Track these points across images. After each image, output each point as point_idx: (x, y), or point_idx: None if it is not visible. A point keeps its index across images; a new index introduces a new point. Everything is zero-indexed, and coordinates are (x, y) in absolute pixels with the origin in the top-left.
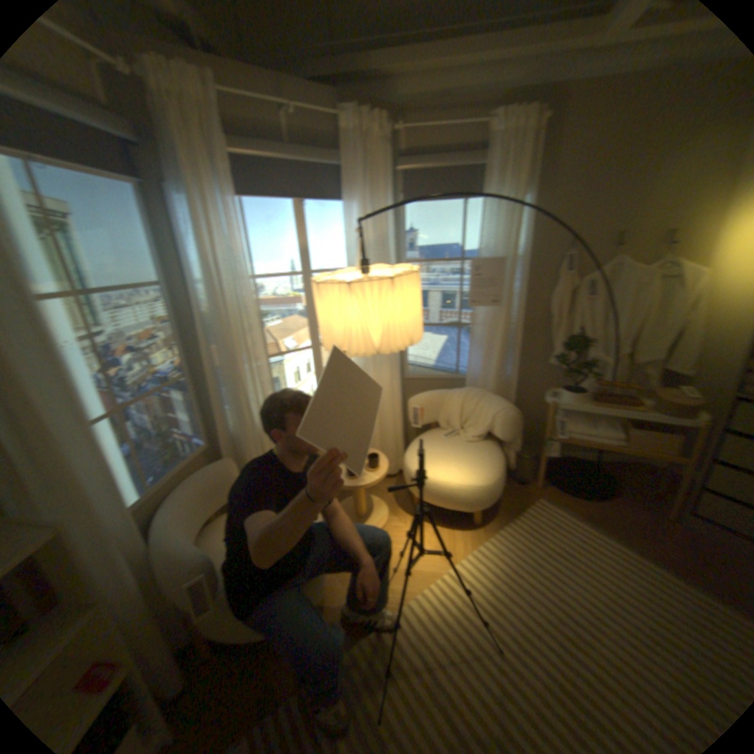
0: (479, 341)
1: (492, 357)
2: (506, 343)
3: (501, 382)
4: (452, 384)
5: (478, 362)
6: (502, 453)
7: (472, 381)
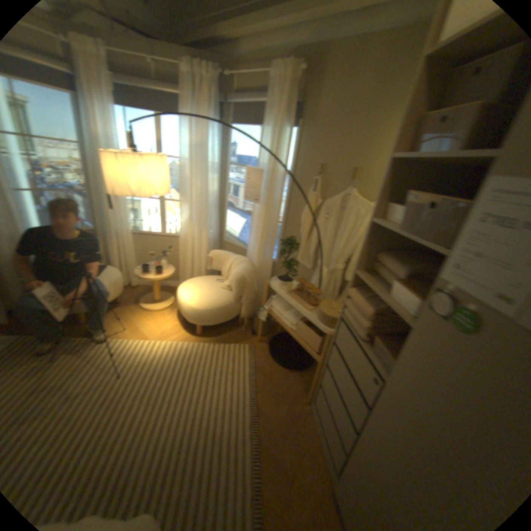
0: (253, 227)
1: (258, 240)
2: (266, 233)
3: (263, 261)
4: (245, 254)
5: (252, 242)
6: (230, 301)
7: (249, 254)
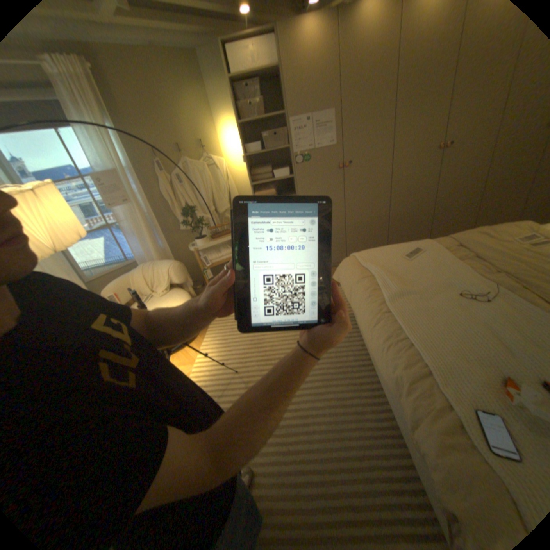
0: (129, 232)
1: (144, 239)
2: (148, 227)
3: (159, 253)
4: (127, 270)
5: (137, 246)
6: (183, 291)
7: (140, 261)
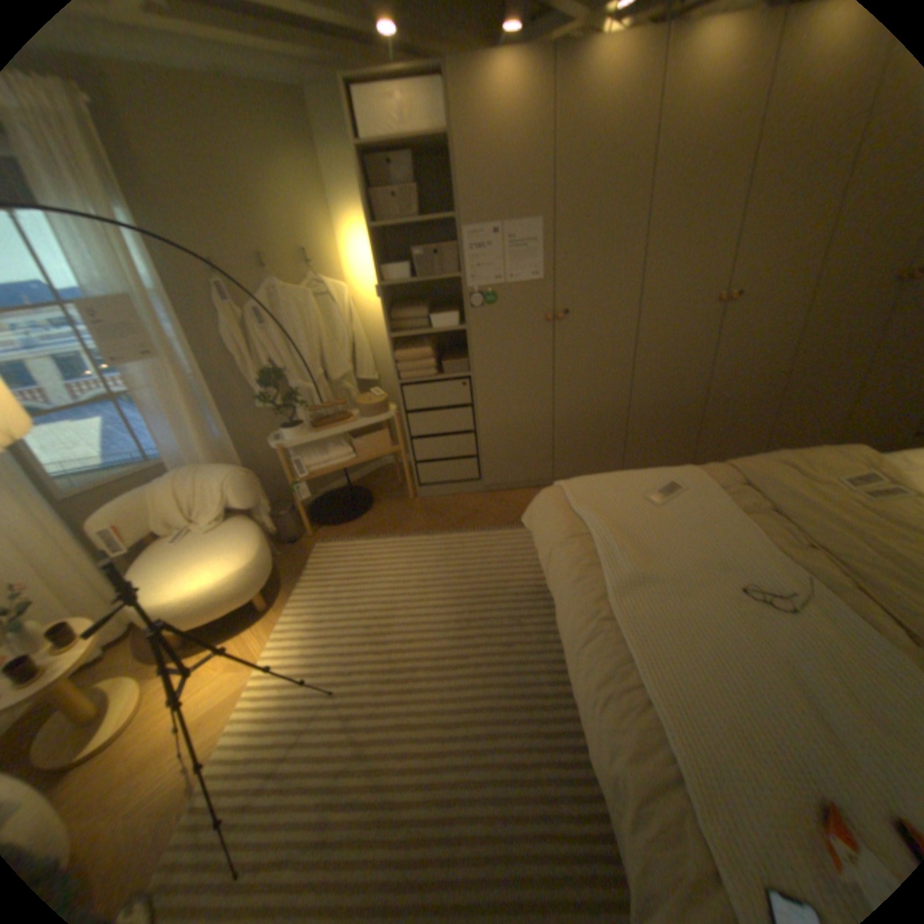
0: (151, 409)
1: (181, 423)
2: (190, 400)
3: (210, 448)
4: (144, 477)
5: (166, 436)
6: (249, 523)
7: (171, 462)
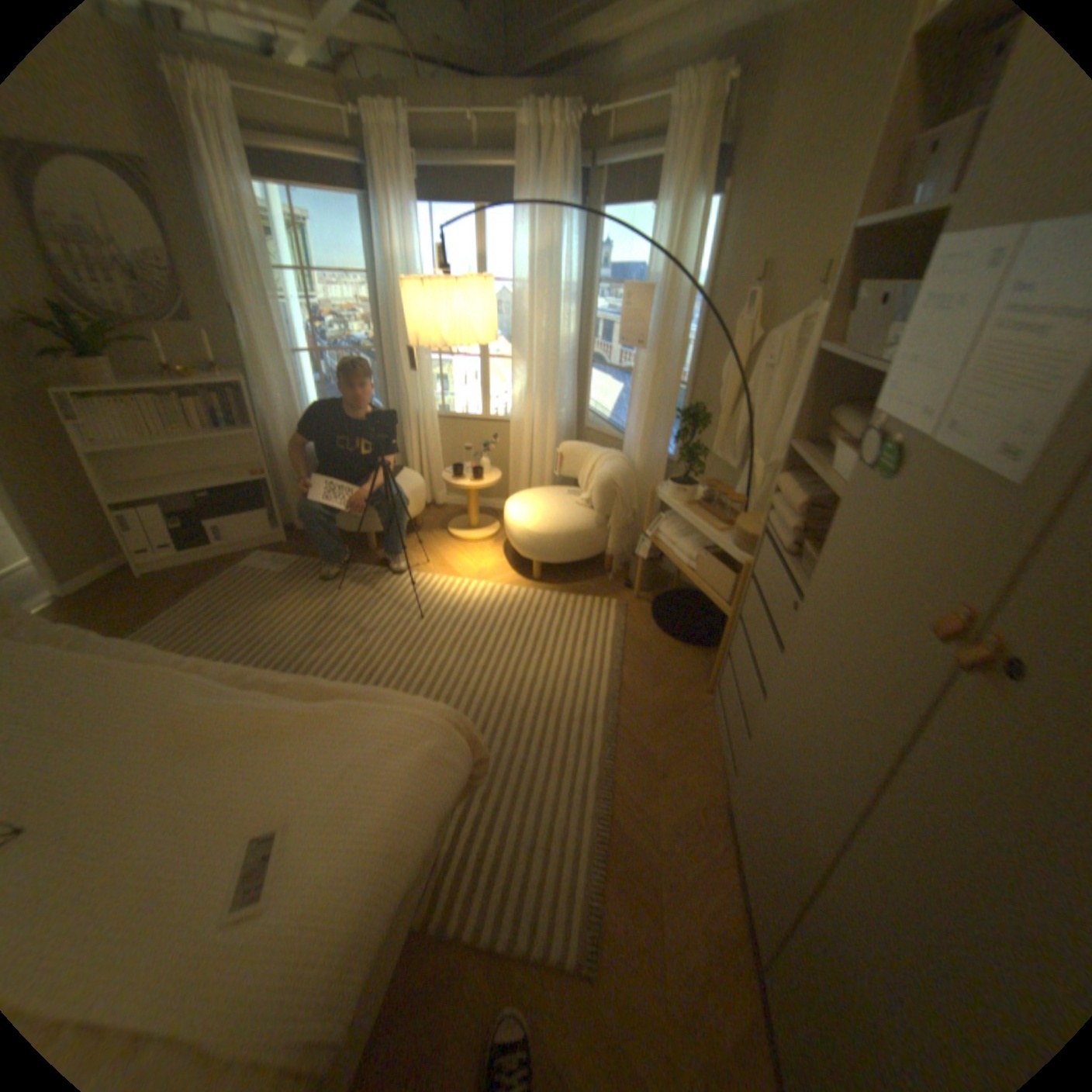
0: (636, 396)
1: (643, 419)
2: (658, 405)
3: (650, 457)
4: (622, 448)
5: (632, 424)
6: (589, 524)
7: (626, 447)
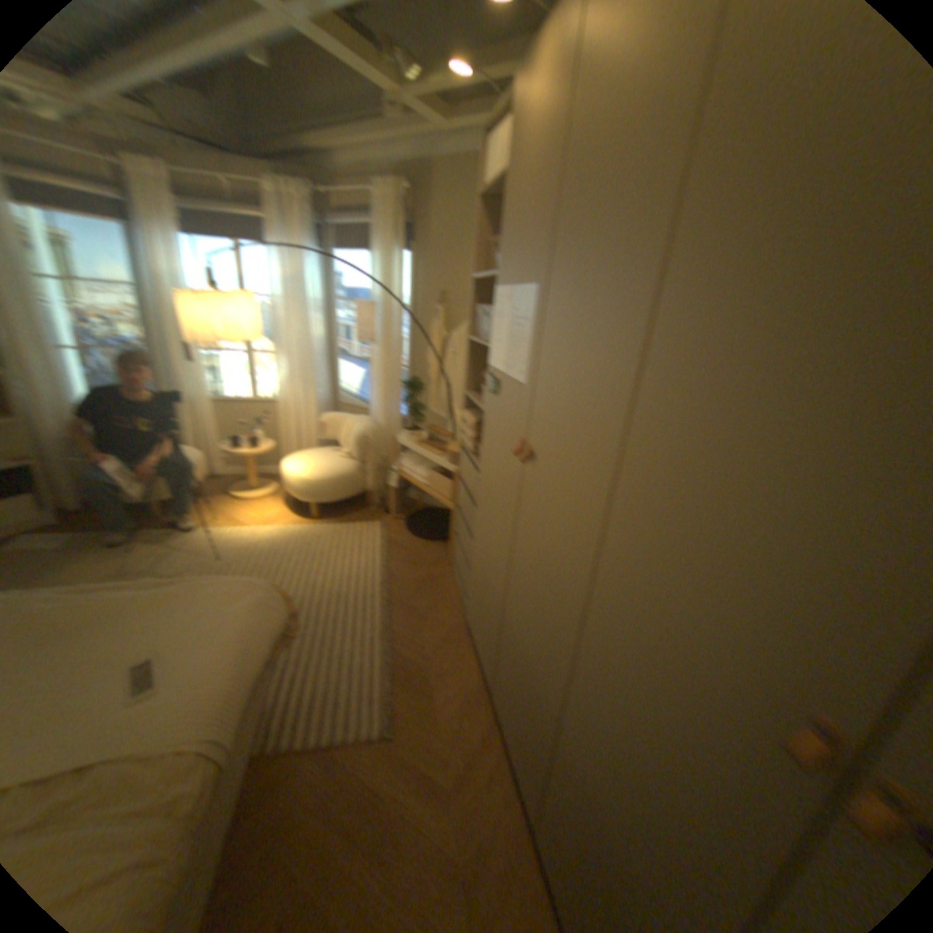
0: (372, 376)
1: (379, 391)
2: (388, 381)
3: (388, 417)
4: (367, 414)
5: (372, 395)
6: (350, 469)
7: (370, 412)
